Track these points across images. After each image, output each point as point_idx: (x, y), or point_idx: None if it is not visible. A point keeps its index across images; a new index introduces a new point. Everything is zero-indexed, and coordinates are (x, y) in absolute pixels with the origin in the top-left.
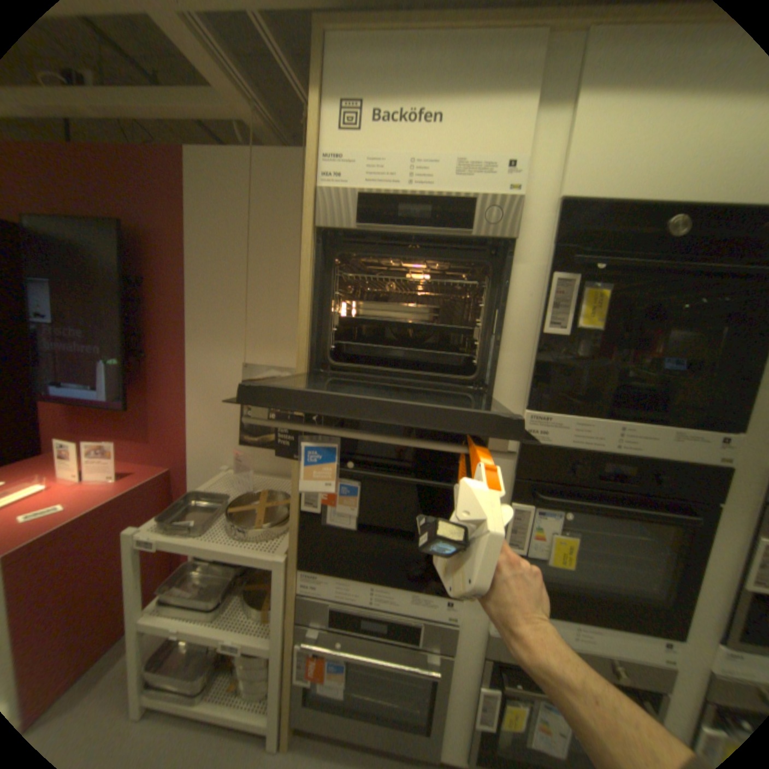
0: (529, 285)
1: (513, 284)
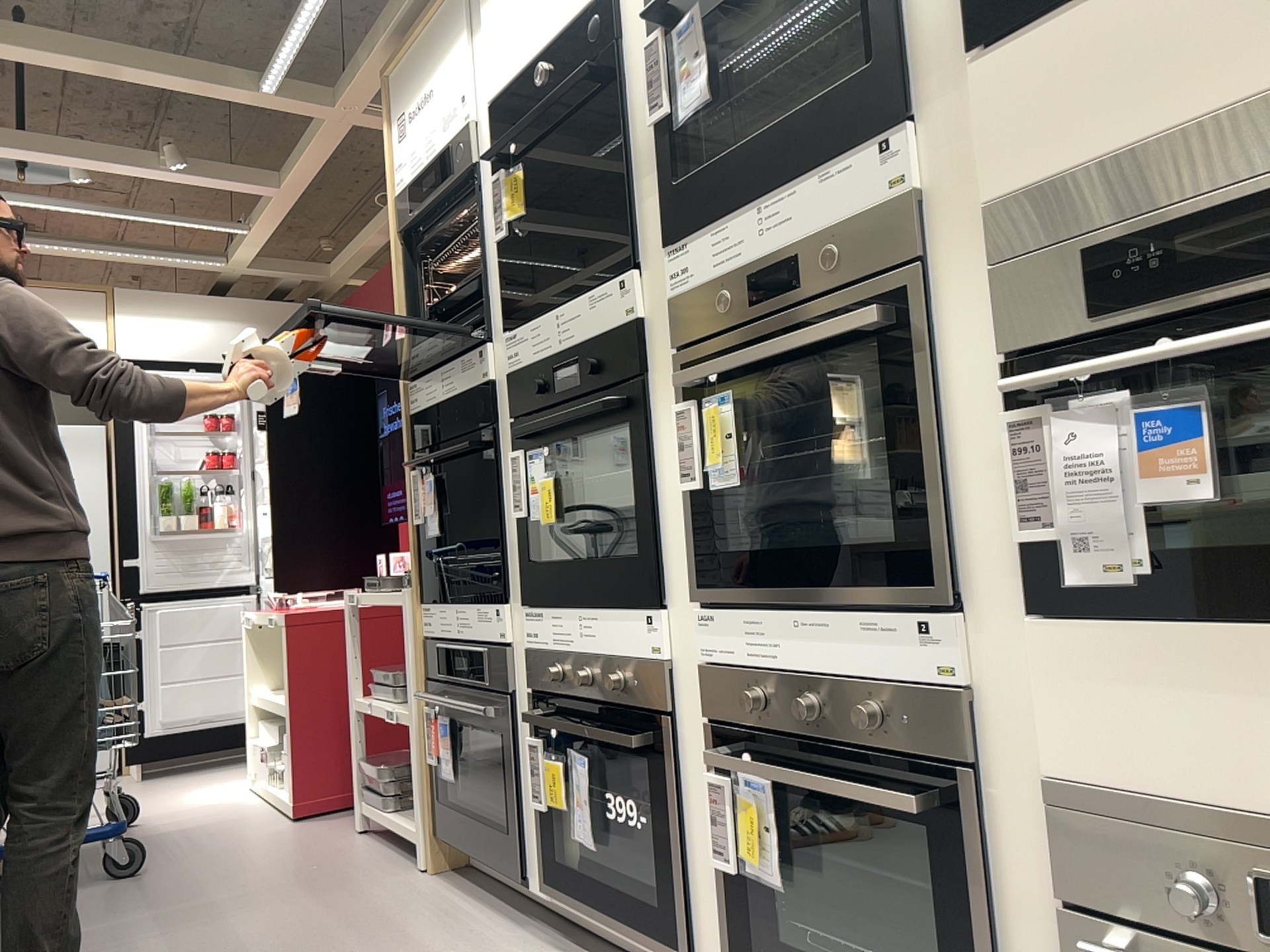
0: (491, 203)
1: (482, 209)
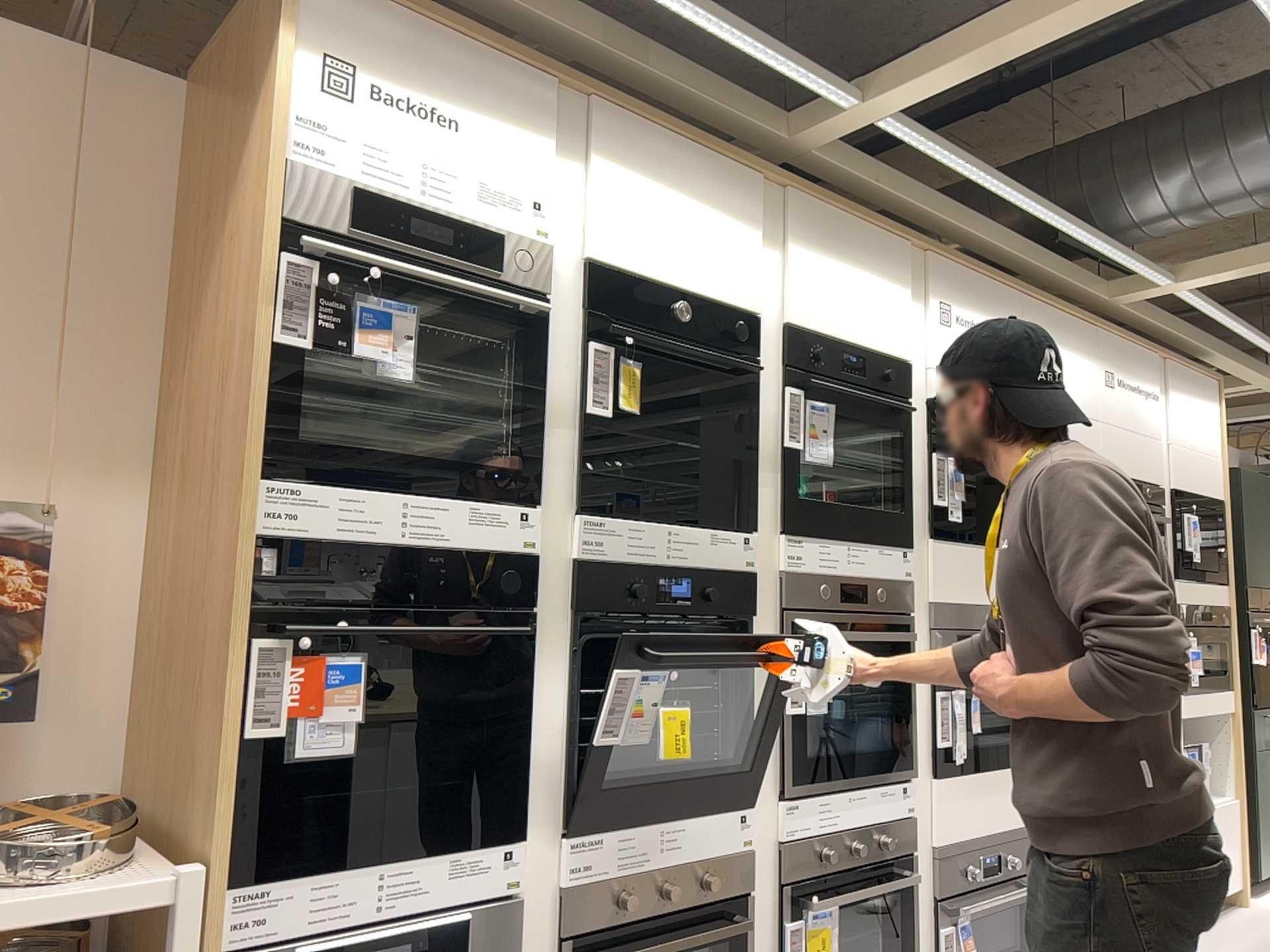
0: (567, 360)
1: (552, 356)
